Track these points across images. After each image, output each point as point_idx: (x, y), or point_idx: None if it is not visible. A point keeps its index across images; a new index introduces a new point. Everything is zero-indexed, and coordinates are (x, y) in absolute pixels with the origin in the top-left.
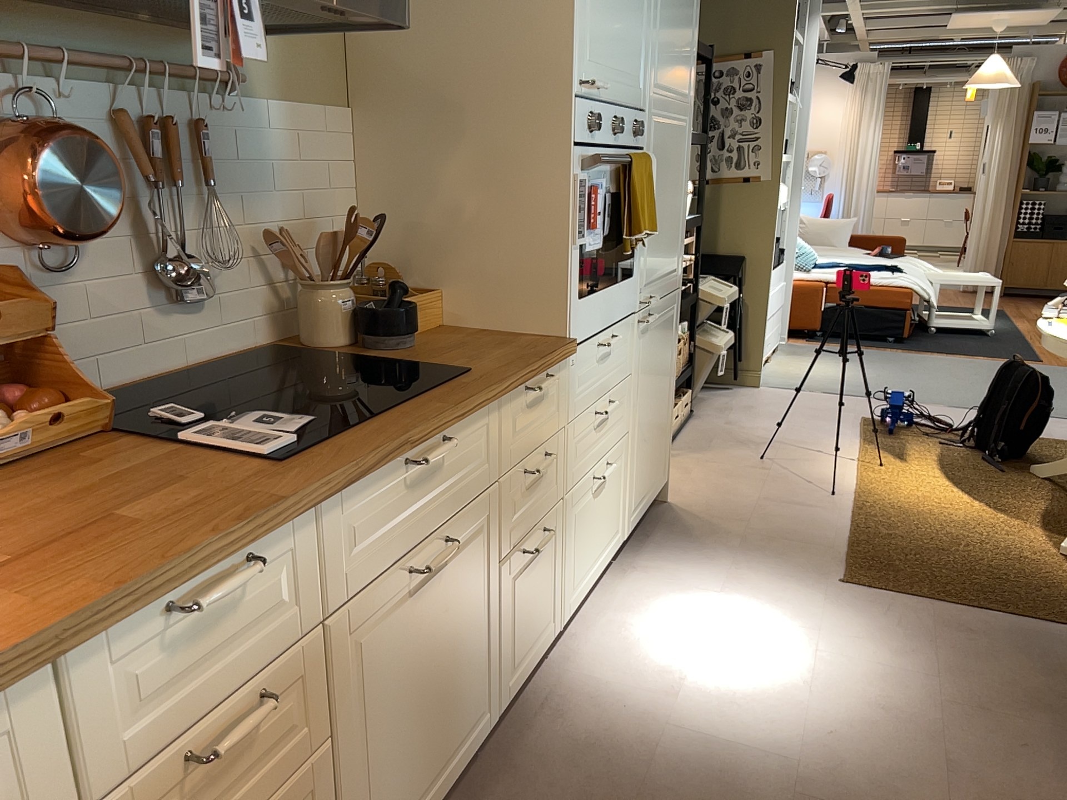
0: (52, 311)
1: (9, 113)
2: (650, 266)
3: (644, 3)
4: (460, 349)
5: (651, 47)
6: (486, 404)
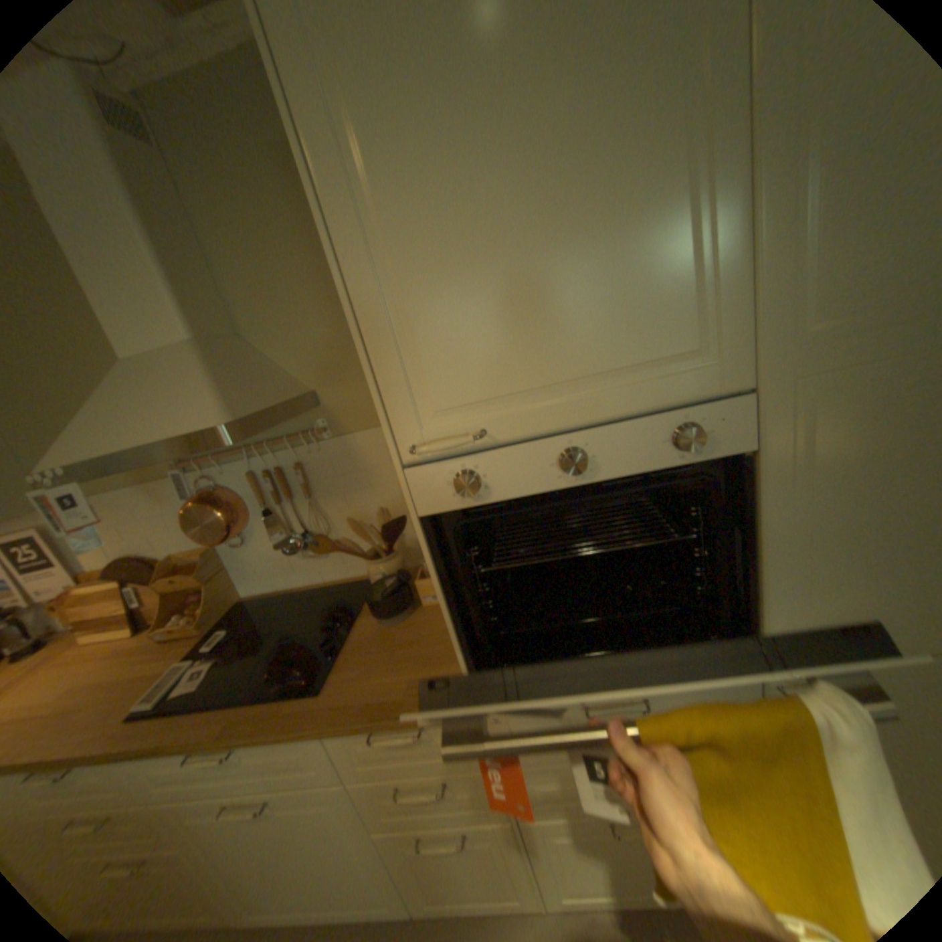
0: (197, 578)
1: (205, 484)
2: (834, 617)
3: (687, 204)
4: (392, 653)
5: (758, 263)
6: (275, 743)
